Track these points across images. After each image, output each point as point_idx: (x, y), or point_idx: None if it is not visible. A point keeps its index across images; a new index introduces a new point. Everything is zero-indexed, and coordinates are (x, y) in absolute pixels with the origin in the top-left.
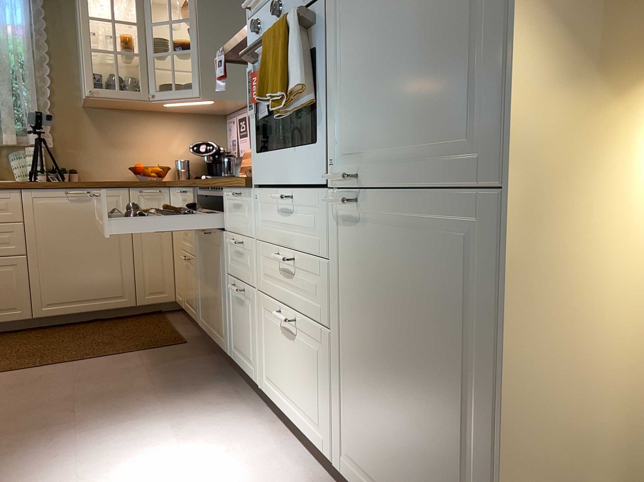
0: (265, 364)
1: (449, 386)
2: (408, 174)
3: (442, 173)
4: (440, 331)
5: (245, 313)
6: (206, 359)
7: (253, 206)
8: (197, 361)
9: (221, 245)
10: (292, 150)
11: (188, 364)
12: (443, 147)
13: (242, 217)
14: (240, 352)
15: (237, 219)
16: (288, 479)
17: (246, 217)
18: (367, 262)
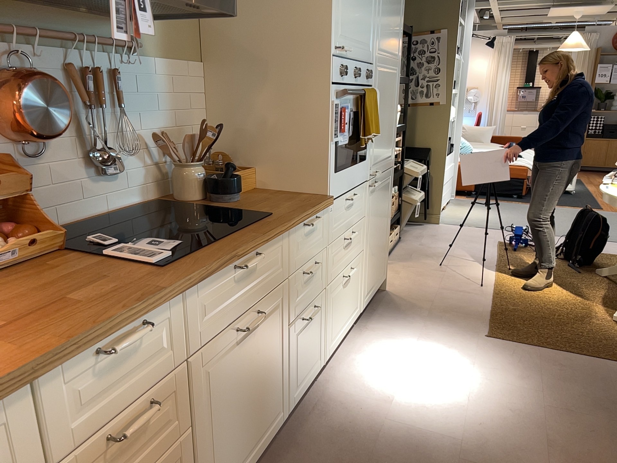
0: (329, 335)
1: (385, 225)
2: (384, 167)
3: (388, 164)
4: (385, 211)
5: (313, 326)
6: None
7: (327, 219)
8: None
9: (280, 302)
10: (356, 165)
11: None
12: (388, 157)
13: (315, 239)
14: (303, 378)
15: (307, 247)
16: (364, 343)
17: (319, 235)
18: (375, 204)
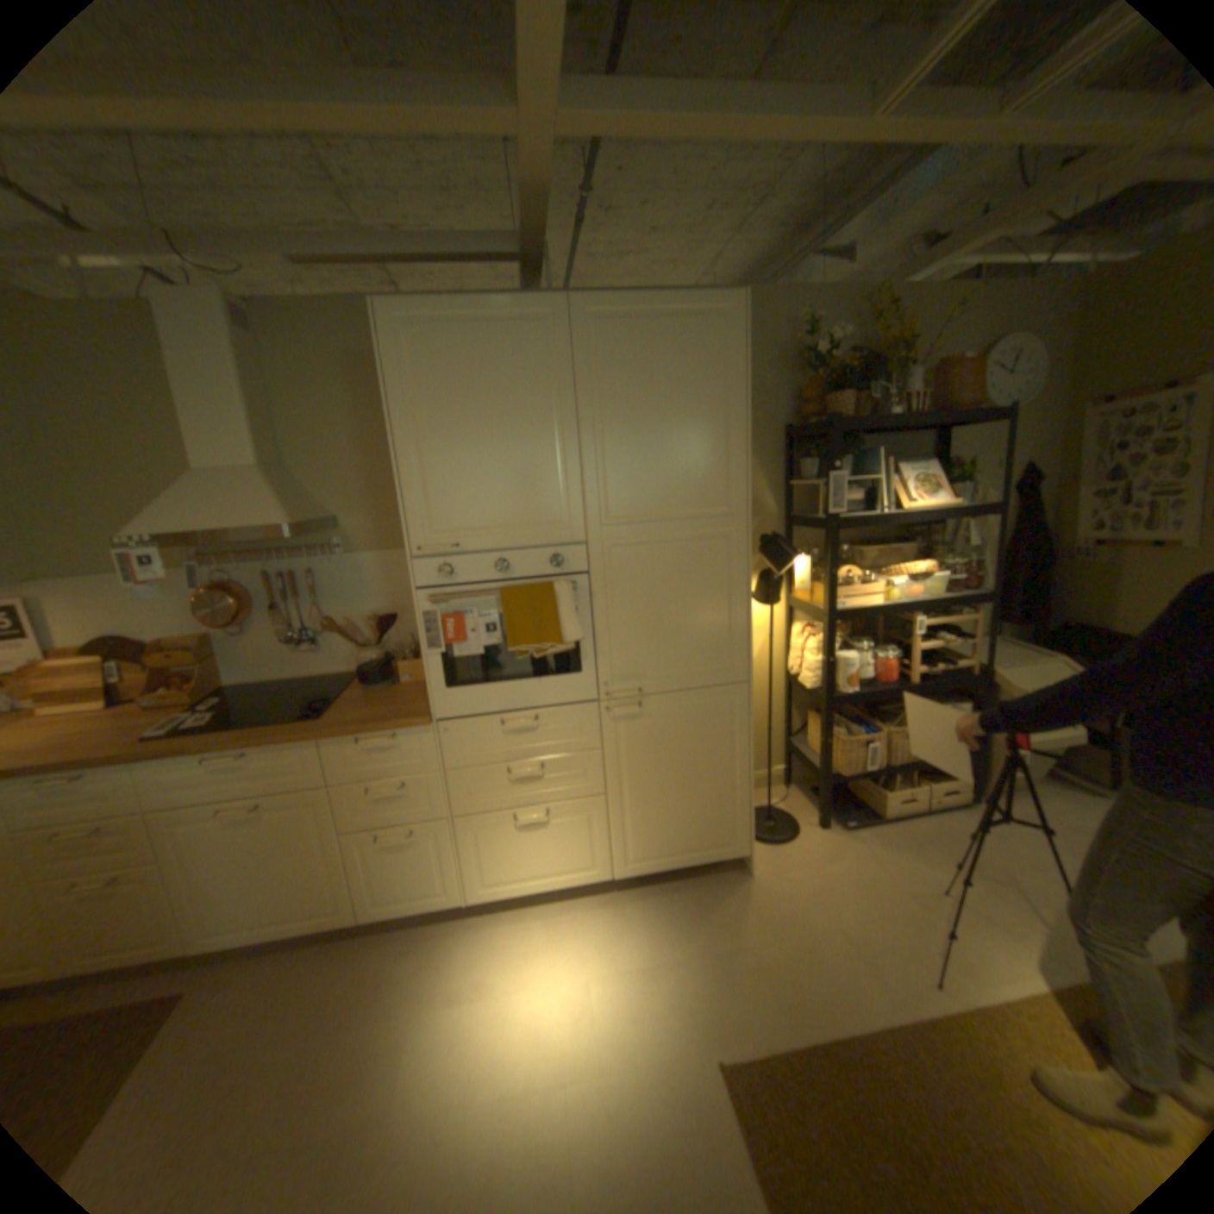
0: (474, 877)
1: (716, 772)
2: (682, 683)
3: (706, 680)
4: (709, 750)
5: (414, 854)
6: (275, 971)
7: (434, 741)
8: (272, 982)
9: (314, 809)
10: (532, 681)
11: (269, 993)
12: (706, 668)
13: (397, 759)
14: (395, 902)
15: (377, 765)
16: (576, 922)
17: (412, 757)
18: (645, 736)
